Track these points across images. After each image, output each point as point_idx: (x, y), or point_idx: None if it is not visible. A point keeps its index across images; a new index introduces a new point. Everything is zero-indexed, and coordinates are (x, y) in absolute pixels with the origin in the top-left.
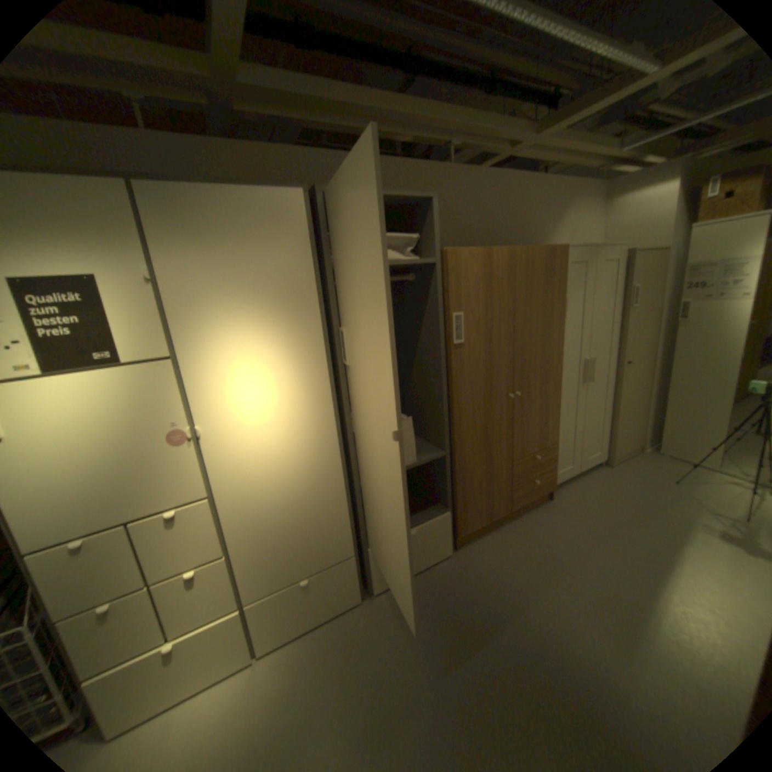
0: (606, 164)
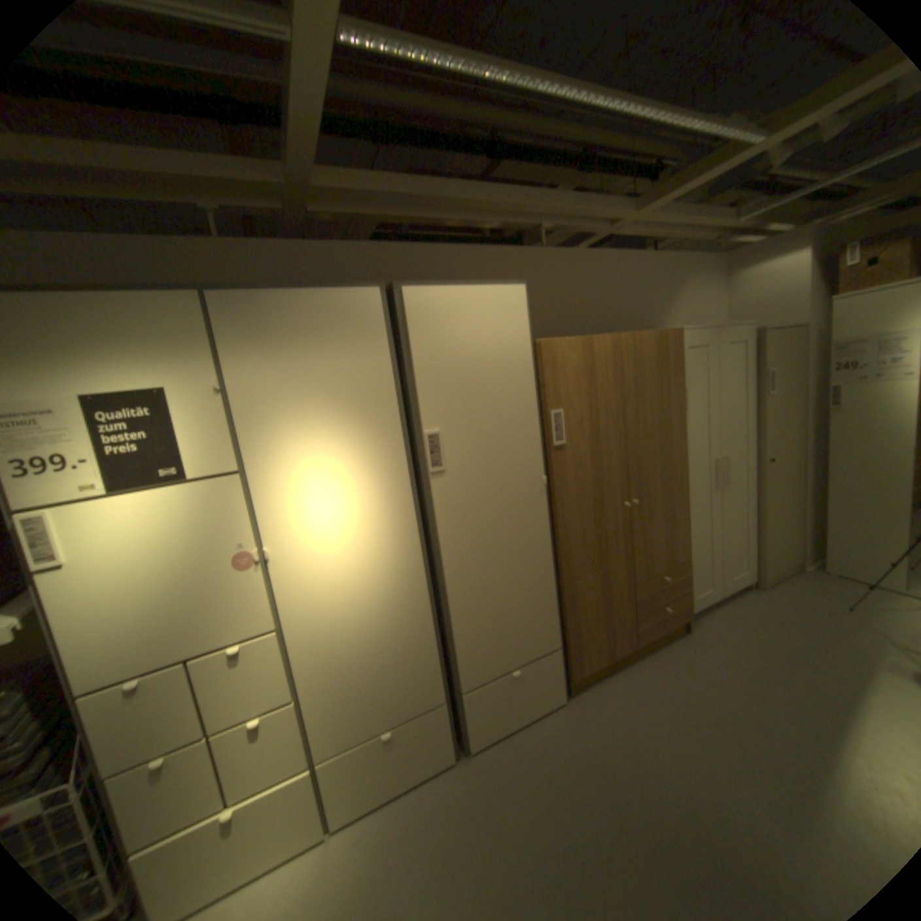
0: (722, 236)
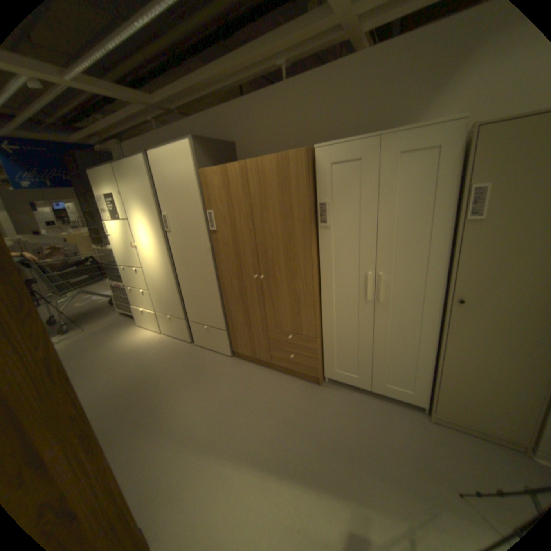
0: None
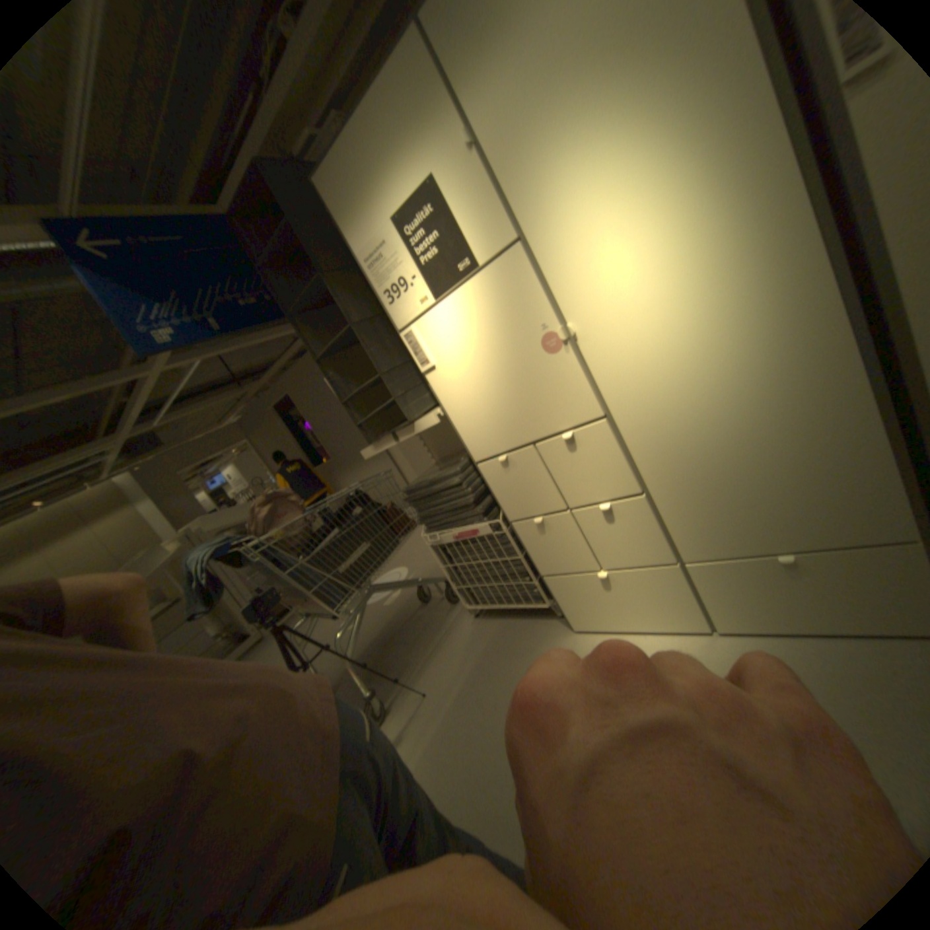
0: None
